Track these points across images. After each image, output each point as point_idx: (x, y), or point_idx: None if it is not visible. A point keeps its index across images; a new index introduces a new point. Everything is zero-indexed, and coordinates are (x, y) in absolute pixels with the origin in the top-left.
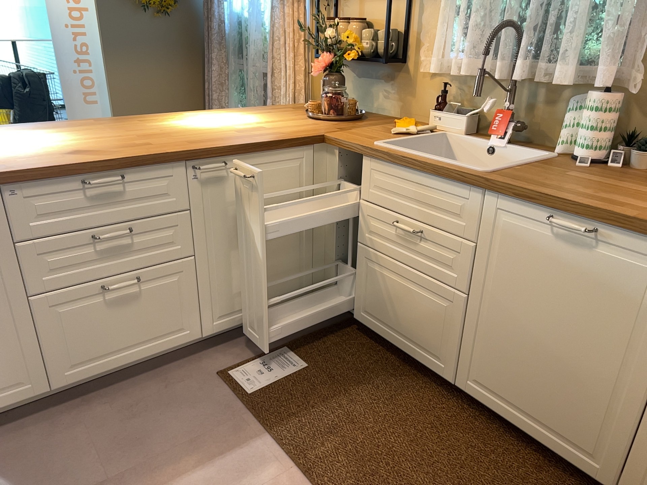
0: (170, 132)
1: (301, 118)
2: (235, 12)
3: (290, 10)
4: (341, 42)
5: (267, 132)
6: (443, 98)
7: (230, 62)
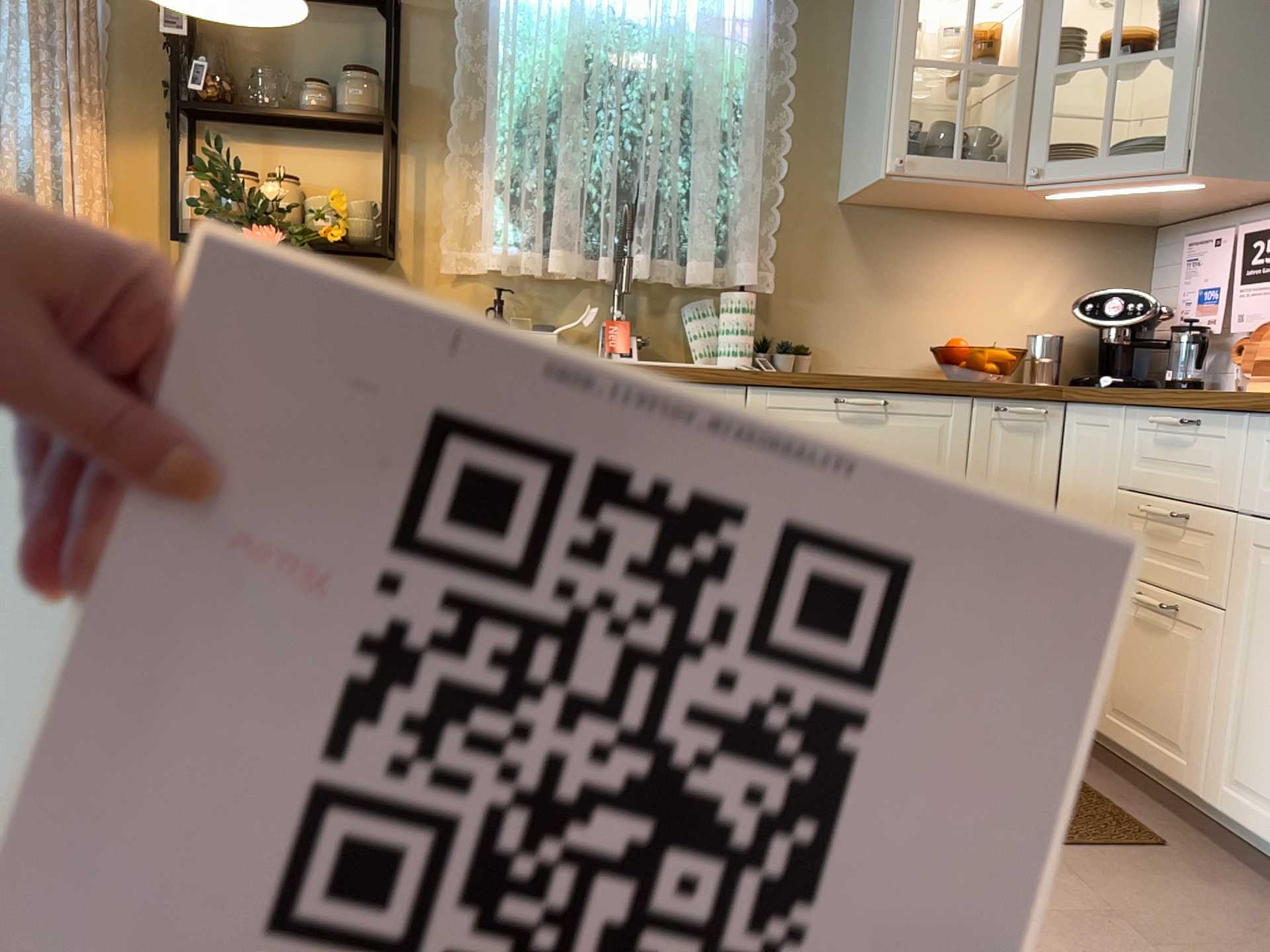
0: None
1: None
2: None
3: (83, 139)
4: (288, 210)
5: None
6: (499, 309)
7: None
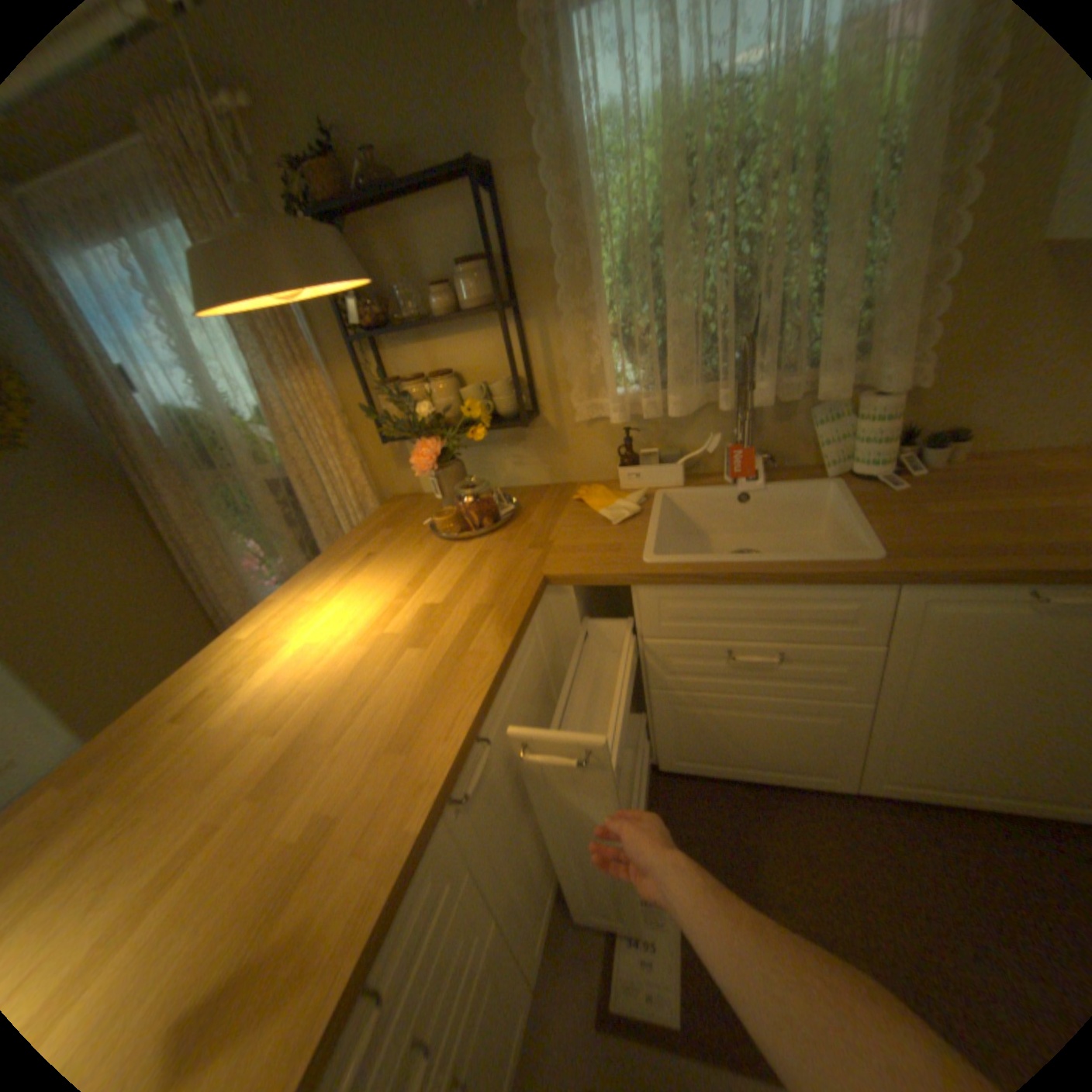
0: (300, 727)
1: (445, 548)
2: (164, 403)
3: (302, 383)
4: (442, 413)
5: (466, 617)
6: (629, 446)
7: (189, 479)
